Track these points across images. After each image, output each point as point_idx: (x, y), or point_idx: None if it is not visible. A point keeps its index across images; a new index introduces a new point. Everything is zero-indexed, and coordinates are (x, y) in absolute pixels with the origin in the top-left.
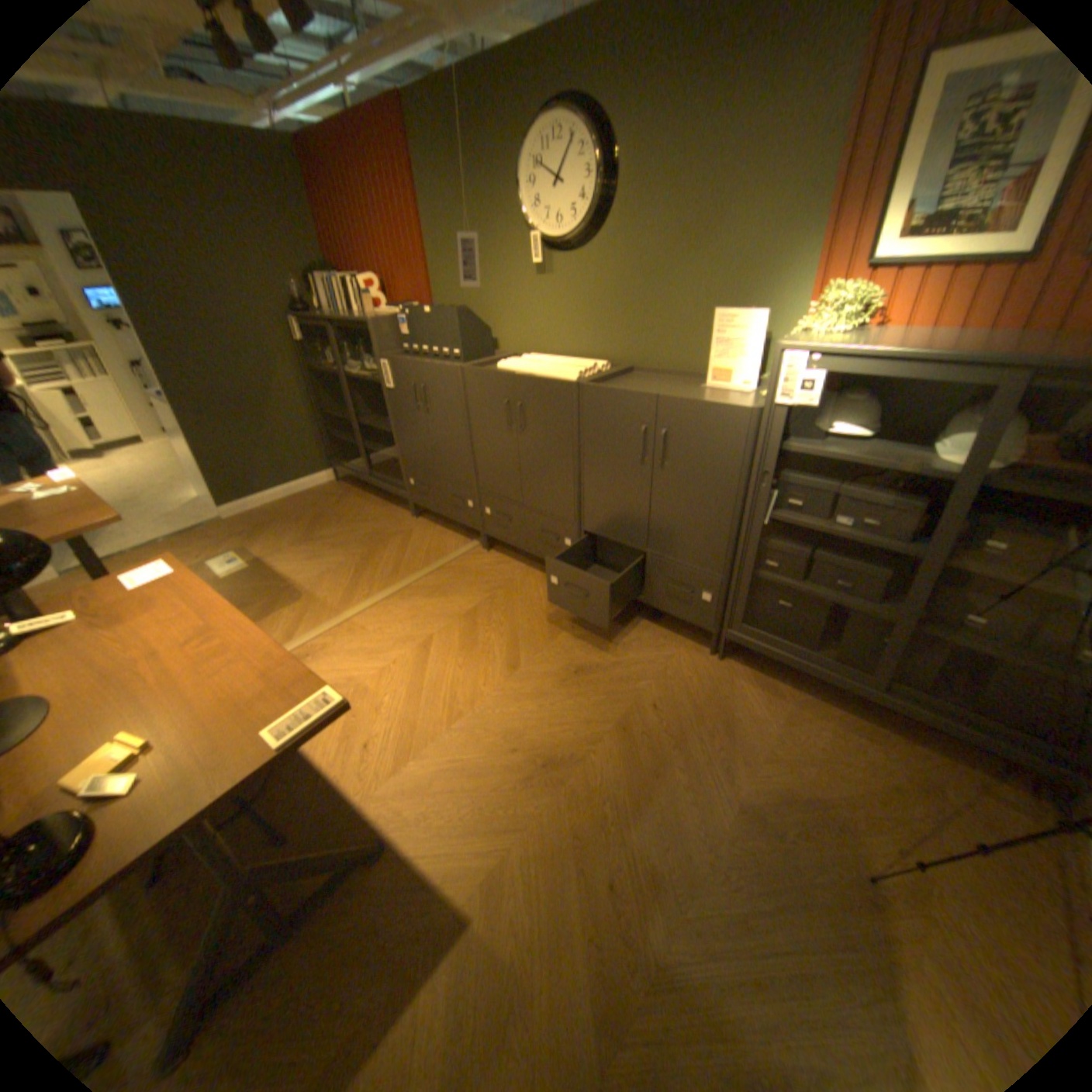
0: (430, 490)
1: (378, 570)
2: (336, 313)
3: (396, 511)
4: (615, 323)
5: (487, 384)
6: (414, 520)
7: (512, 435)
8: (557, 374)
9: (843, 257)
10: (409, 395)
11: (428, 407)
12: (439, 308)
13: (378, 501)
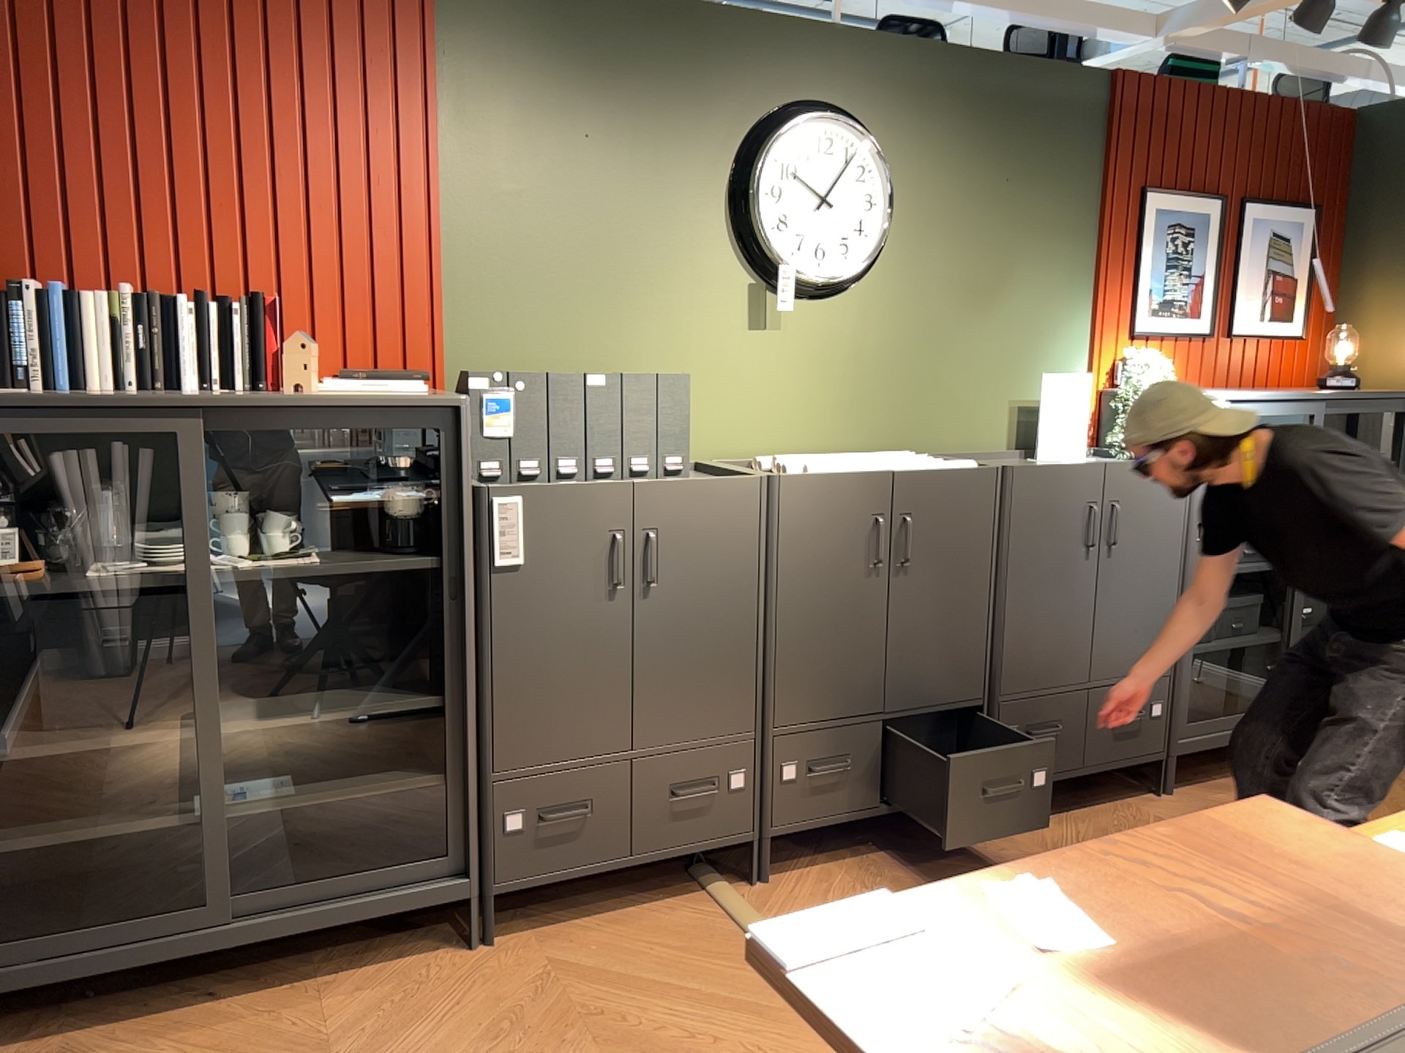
0: (590, 811)
1: (725, 1041)
2: (78, 395)
3: (389, 972)
4: (884, 398)
5: (836, 497)
6: (493, 949)
7: (879, 581)
8: (940, 463)
9: (1113, 329)
10: (581, 568)
11: (647, 583)
12: (638, 374)
13: (254, 998)
